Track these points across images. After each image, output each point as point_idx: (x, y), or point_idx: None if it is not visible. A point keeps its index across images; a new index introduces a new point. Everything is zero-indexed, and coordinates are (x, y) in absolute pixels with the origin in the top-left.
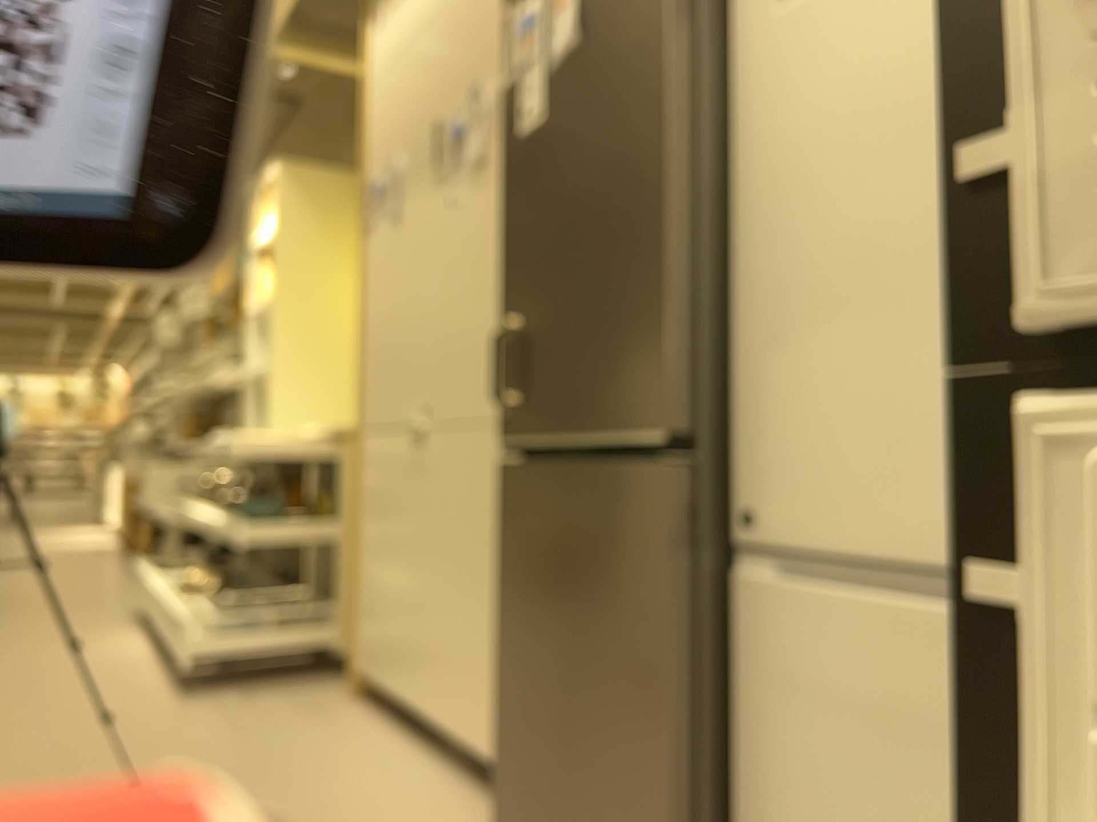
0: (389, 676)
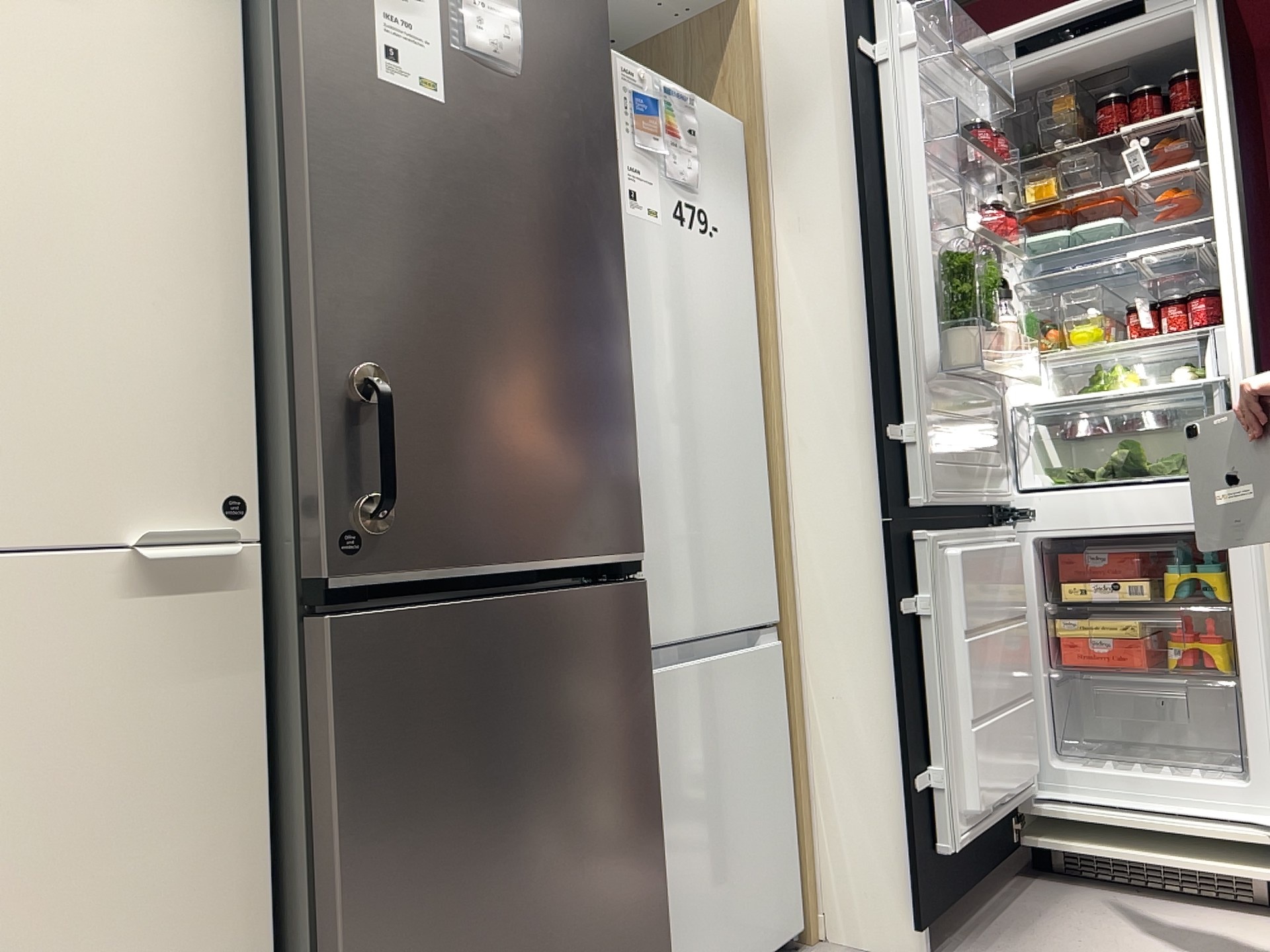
0: None
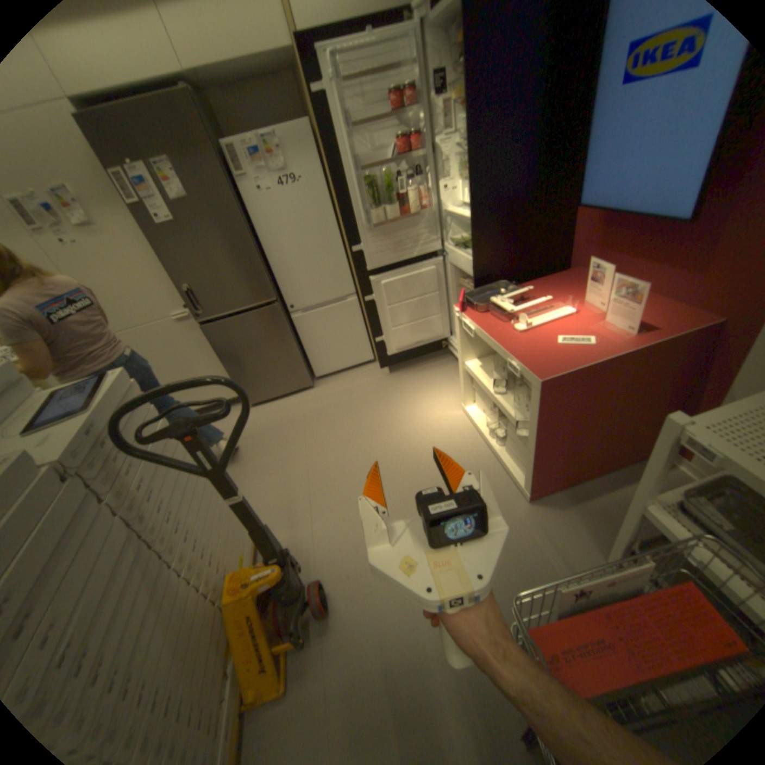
0: None
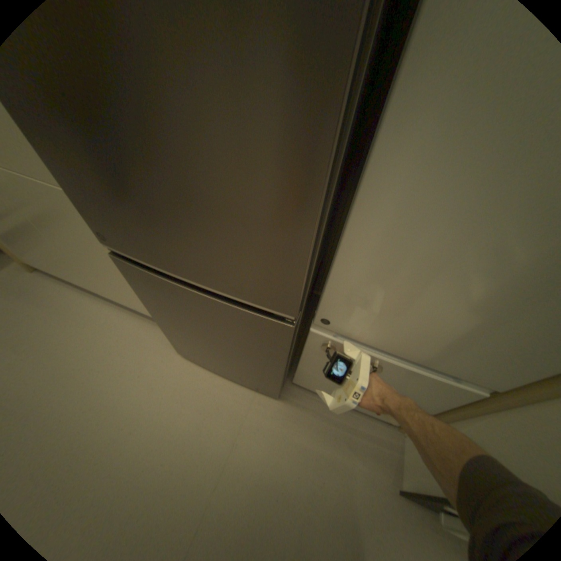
0: (55, 272)
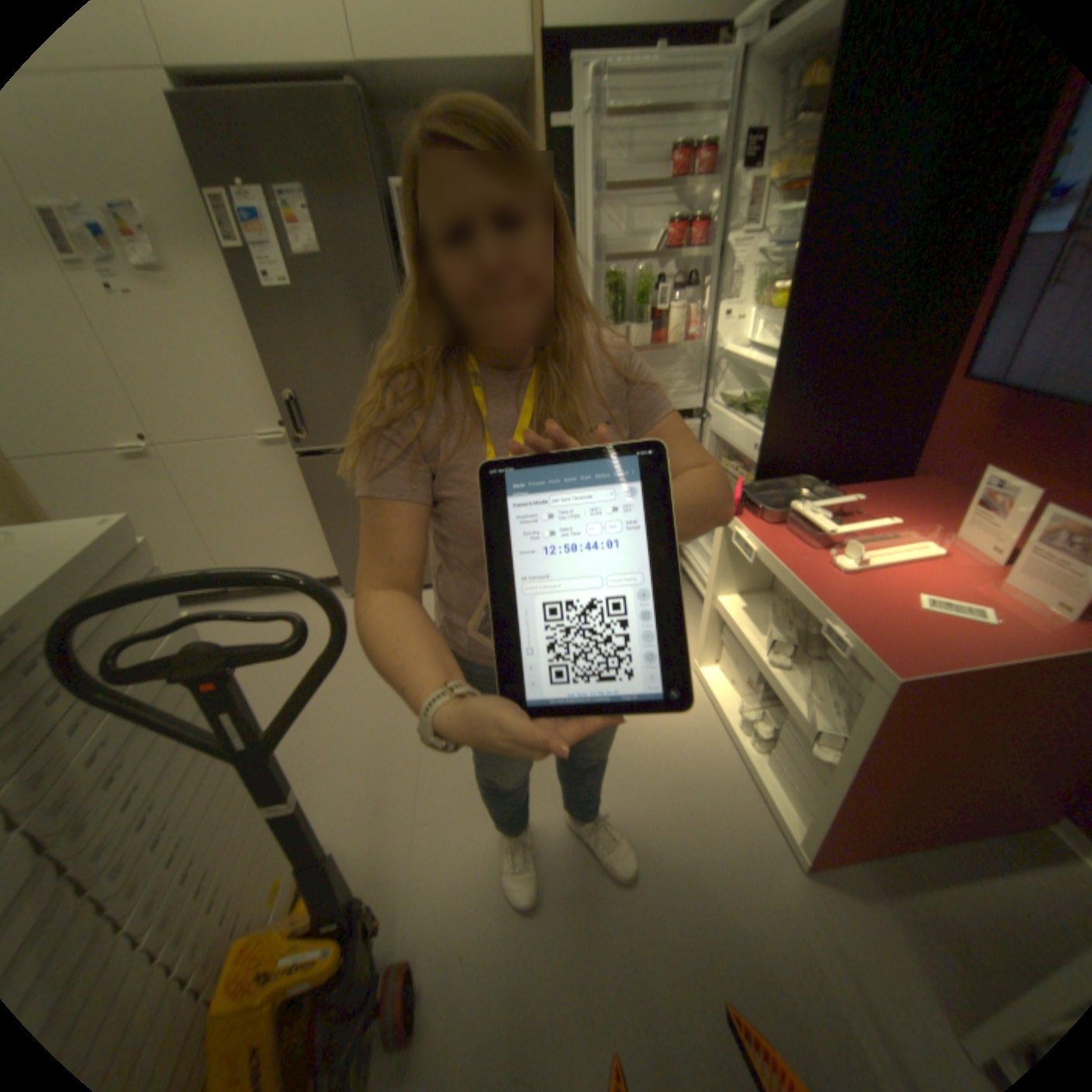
0: None
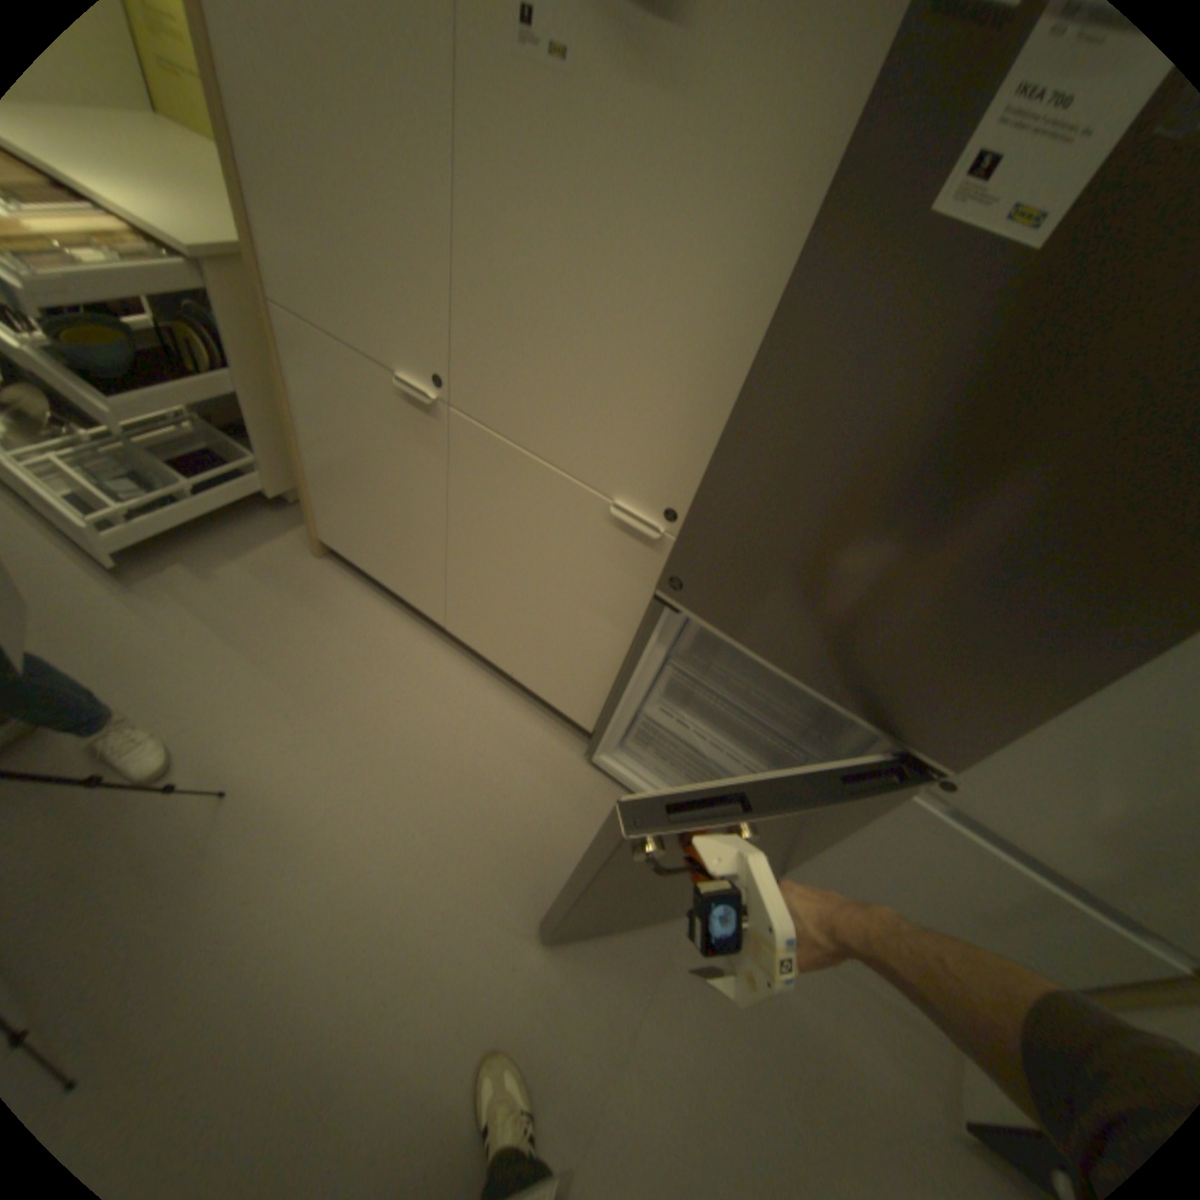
0: (384, 574)
